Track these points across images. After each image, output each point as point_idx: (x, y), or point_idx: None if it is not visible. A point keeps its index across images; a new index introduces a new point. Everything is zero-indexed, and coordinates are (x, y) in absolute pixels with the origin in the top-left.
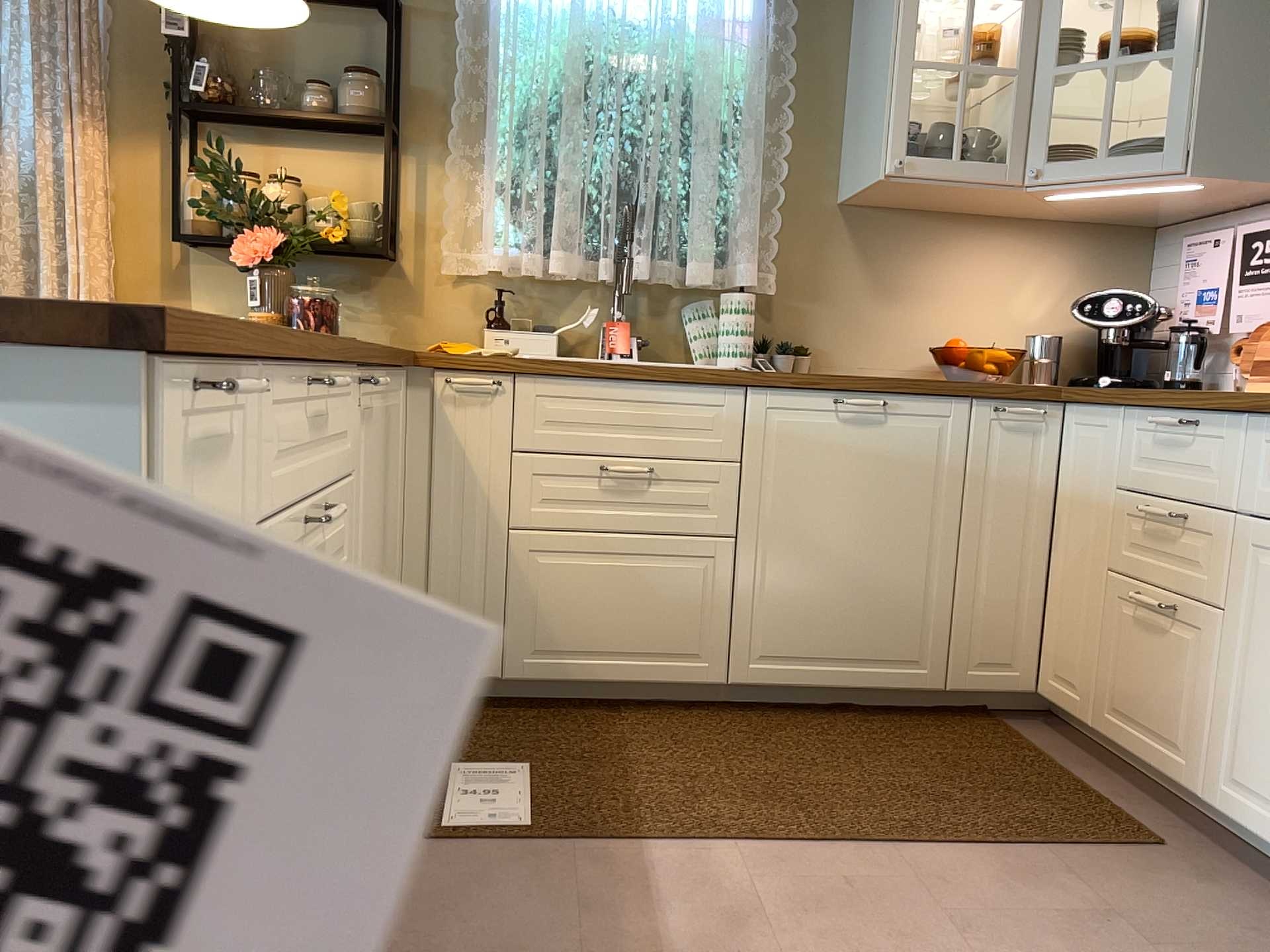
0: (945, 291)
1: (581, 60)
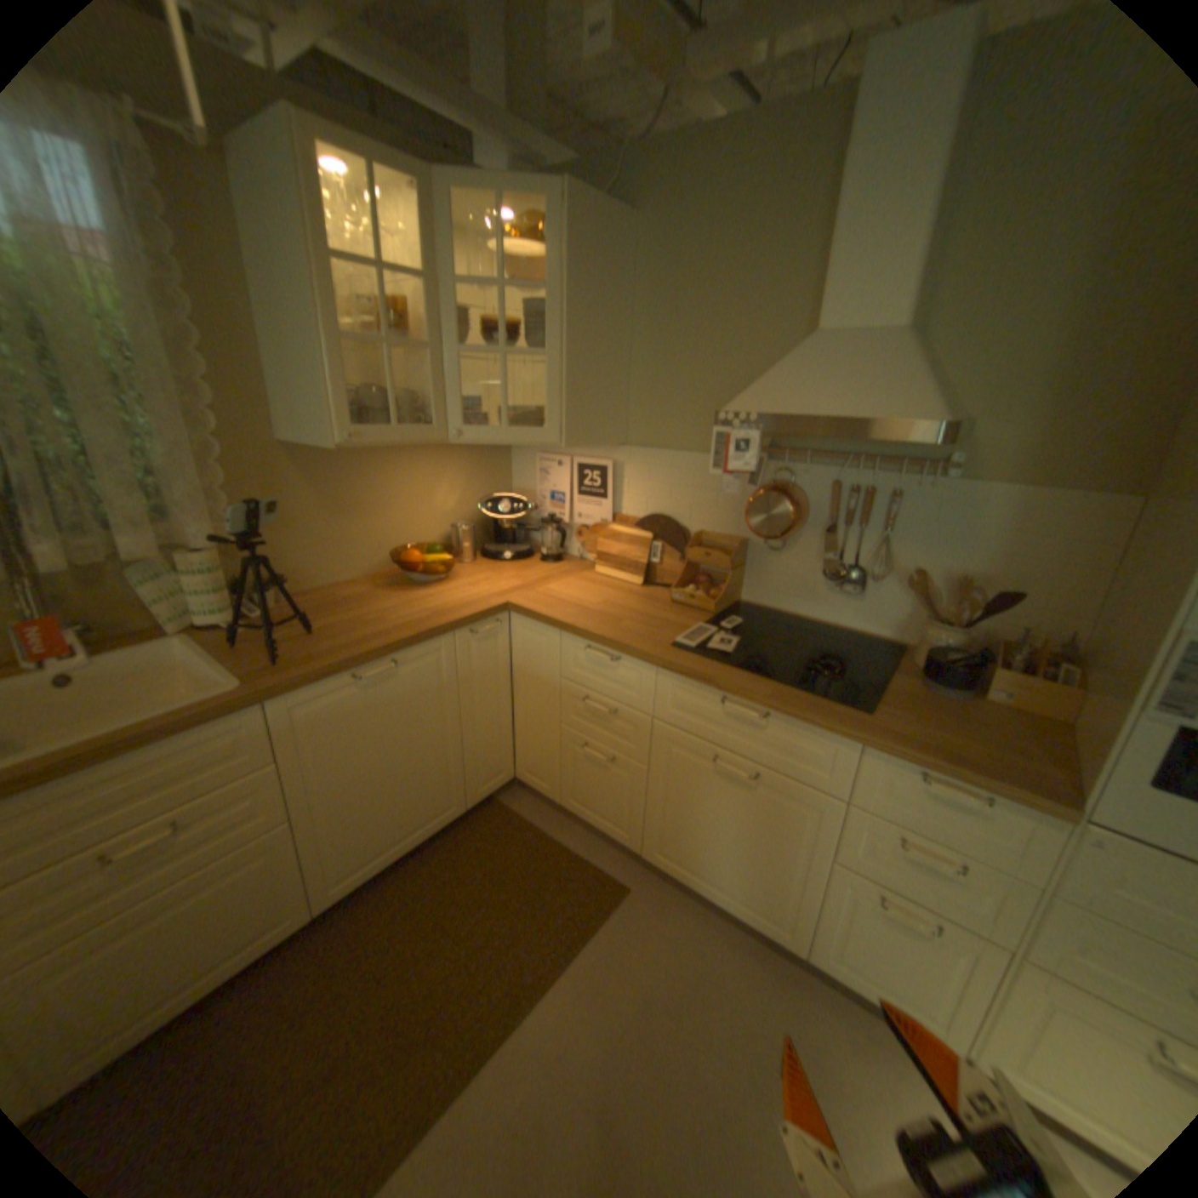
0: (385, 504)
1: None
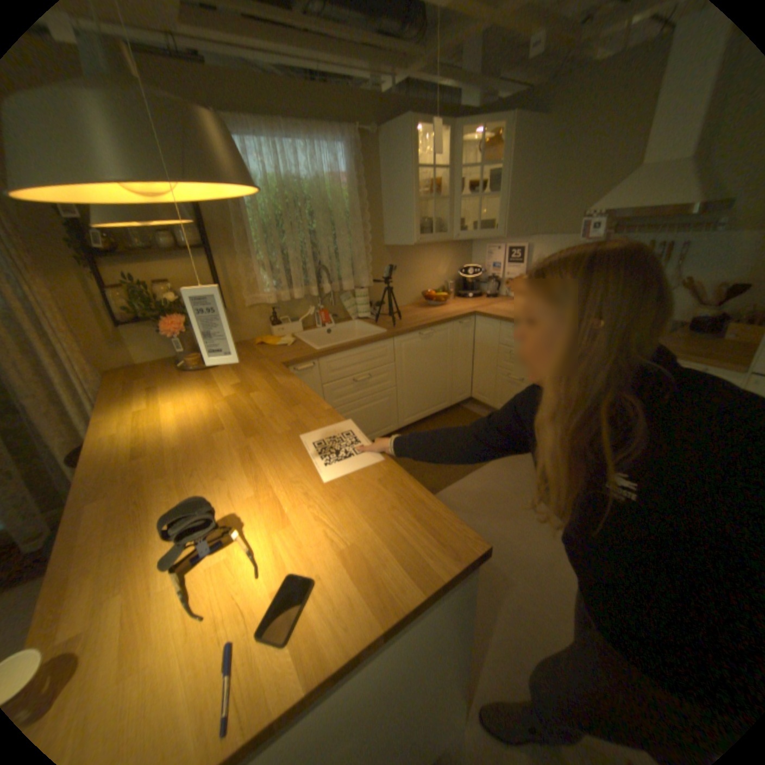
0: (418, 272)
1: (283, 203)
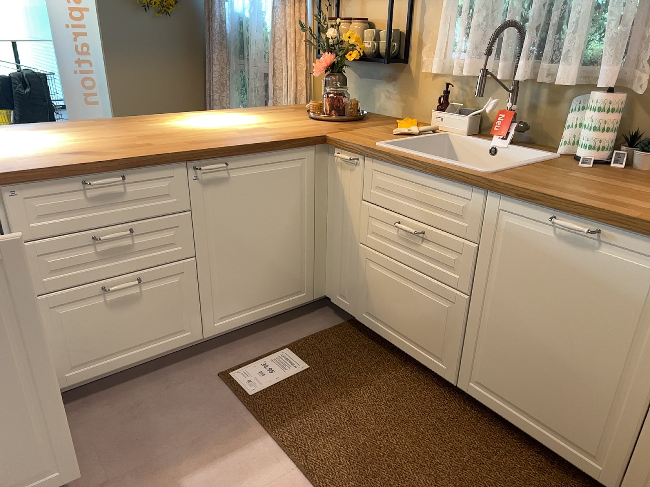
0: None
1: None
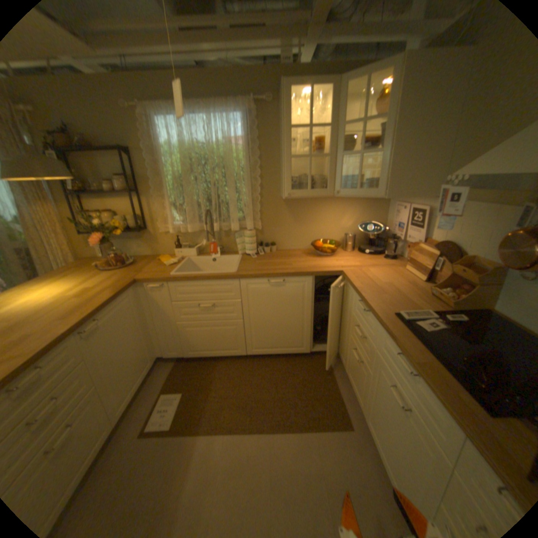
0: (317, 220)
1: (185, 159)
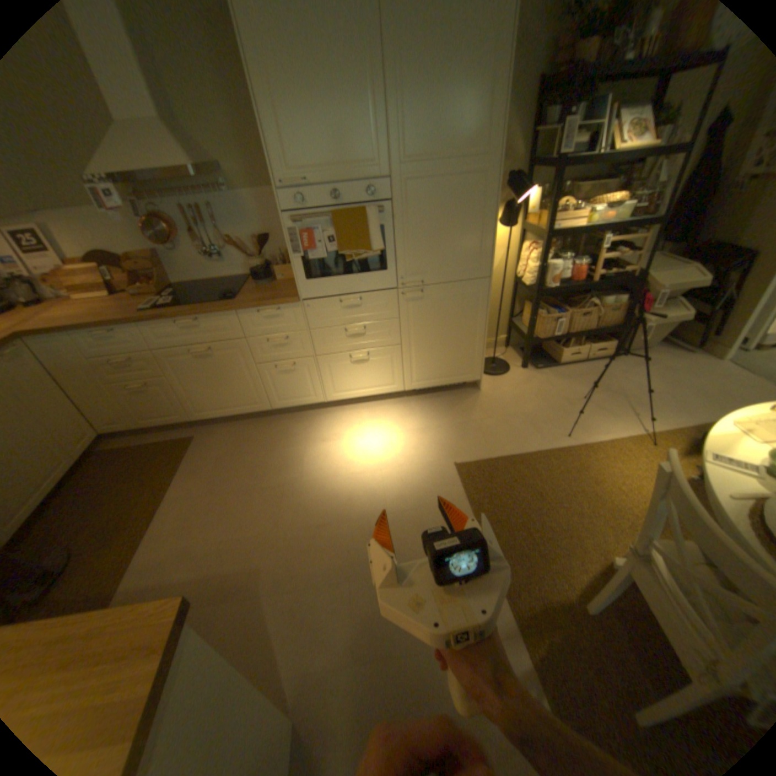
0: None
1: None
